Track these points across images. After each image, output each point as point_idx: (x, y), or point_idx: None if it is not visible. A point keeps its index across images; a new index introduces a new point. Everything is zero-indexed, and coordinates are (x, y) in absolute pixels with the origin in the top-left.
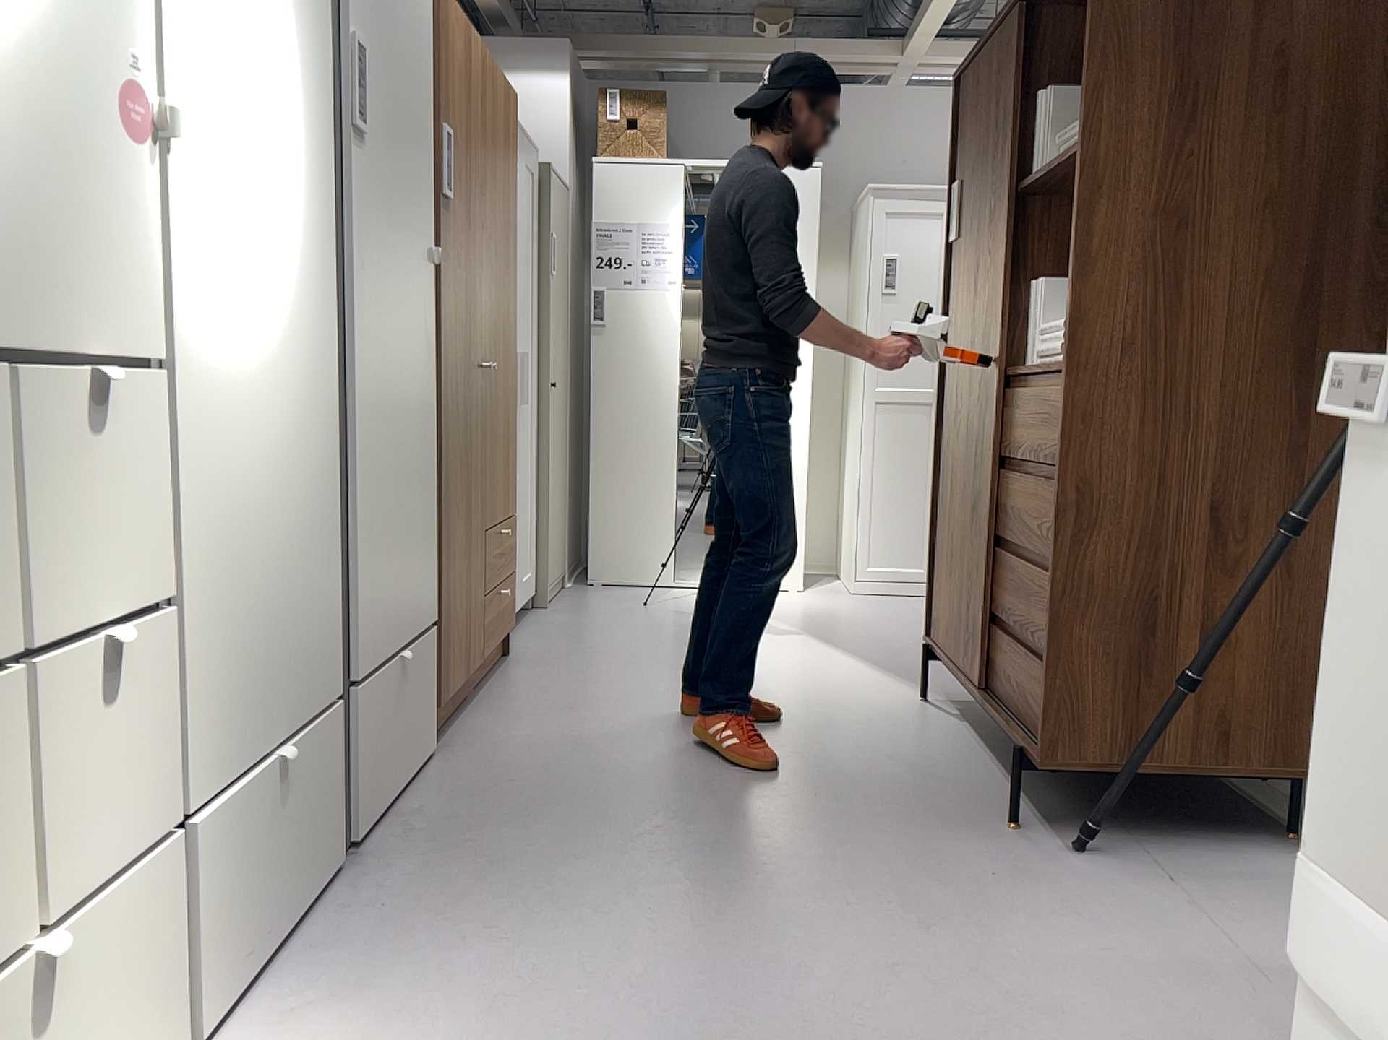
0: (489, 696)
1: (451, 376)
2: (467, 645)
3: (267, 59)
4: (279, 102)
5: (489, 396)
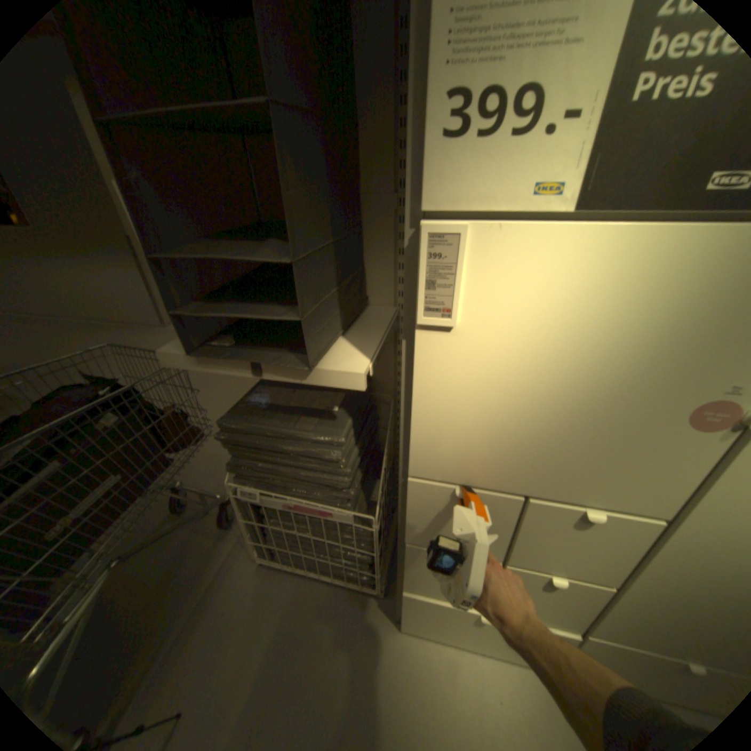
0: None
1: None
2: None
3: None
4: None
5: None
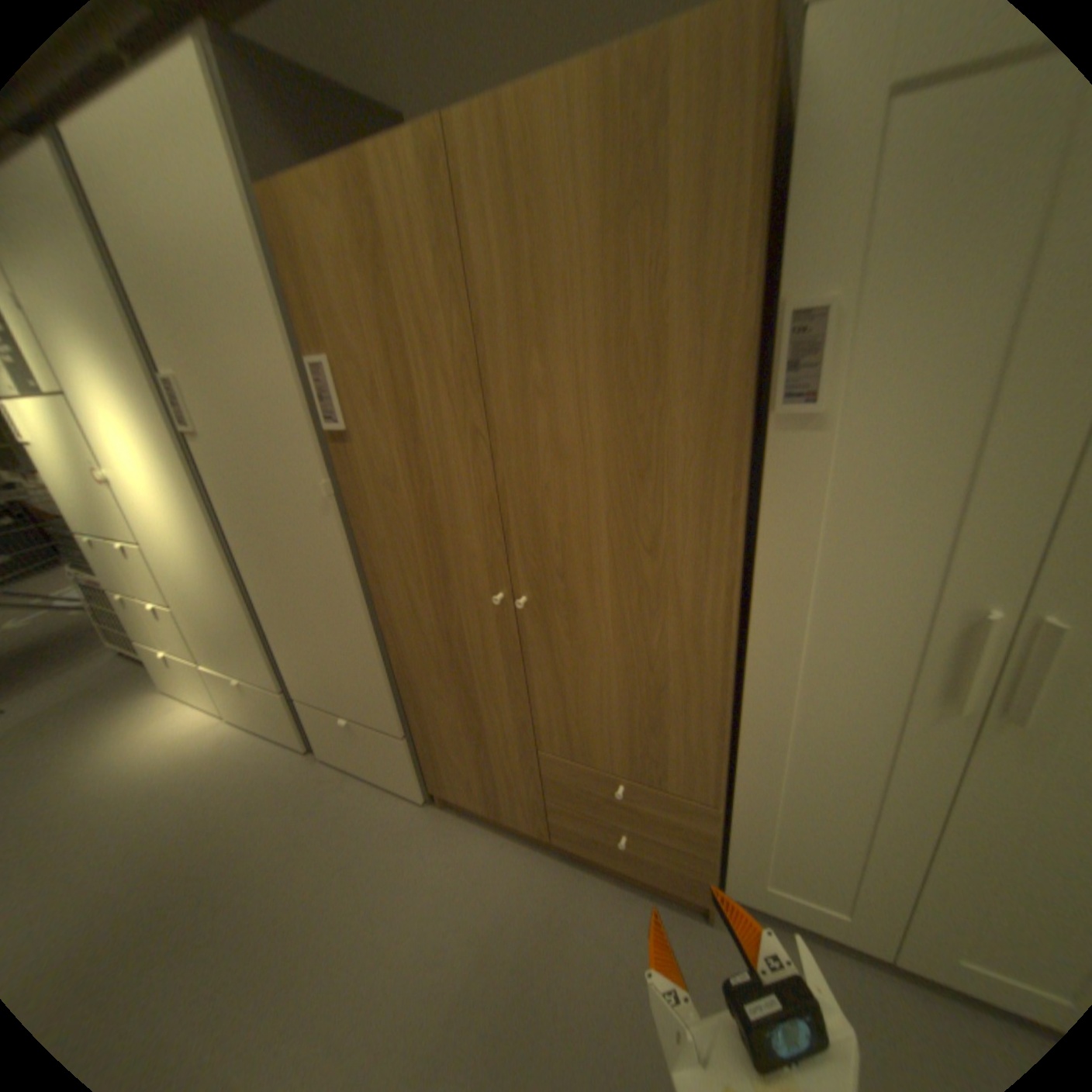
0: (552, 870)
1: (397, 589)
2: (491, 799)
3: (125, 429)
4: (138, 444)
5: (542, 633)
